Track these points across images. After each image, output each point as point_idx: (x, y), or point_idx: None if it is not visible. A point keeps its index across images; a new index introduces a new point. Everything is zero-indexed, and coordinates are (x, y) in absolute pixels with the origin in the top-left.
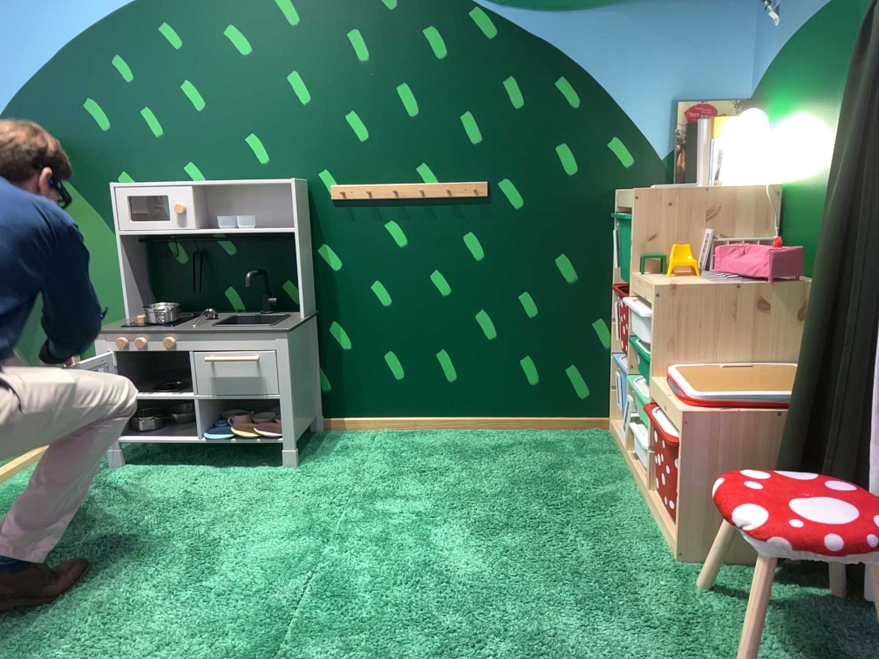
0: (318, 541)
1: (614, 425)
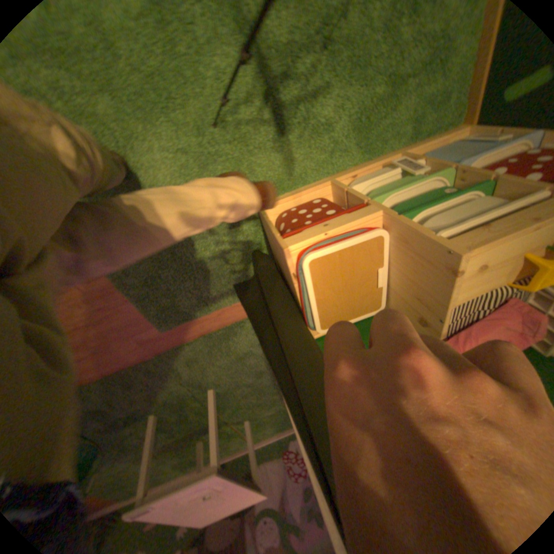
0: None
1: (452, 134)
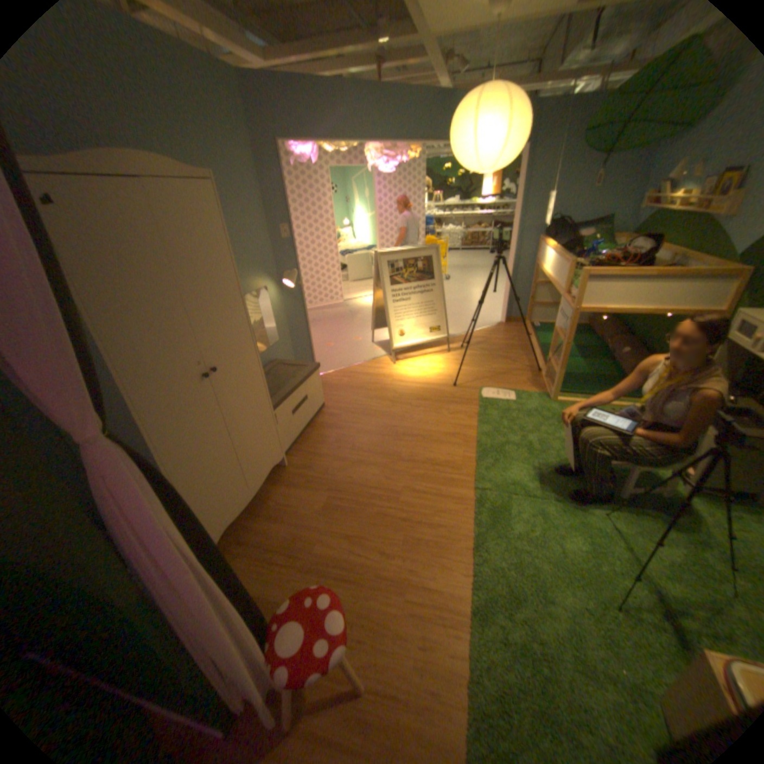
0: (609, 508)
1: None
